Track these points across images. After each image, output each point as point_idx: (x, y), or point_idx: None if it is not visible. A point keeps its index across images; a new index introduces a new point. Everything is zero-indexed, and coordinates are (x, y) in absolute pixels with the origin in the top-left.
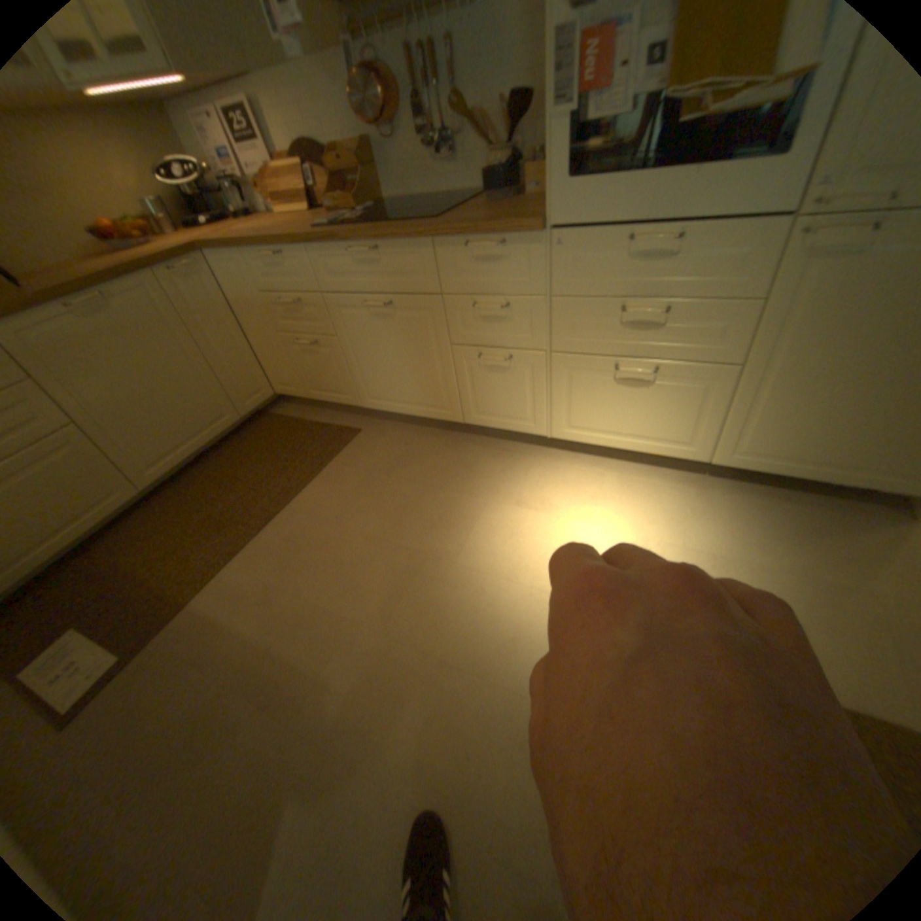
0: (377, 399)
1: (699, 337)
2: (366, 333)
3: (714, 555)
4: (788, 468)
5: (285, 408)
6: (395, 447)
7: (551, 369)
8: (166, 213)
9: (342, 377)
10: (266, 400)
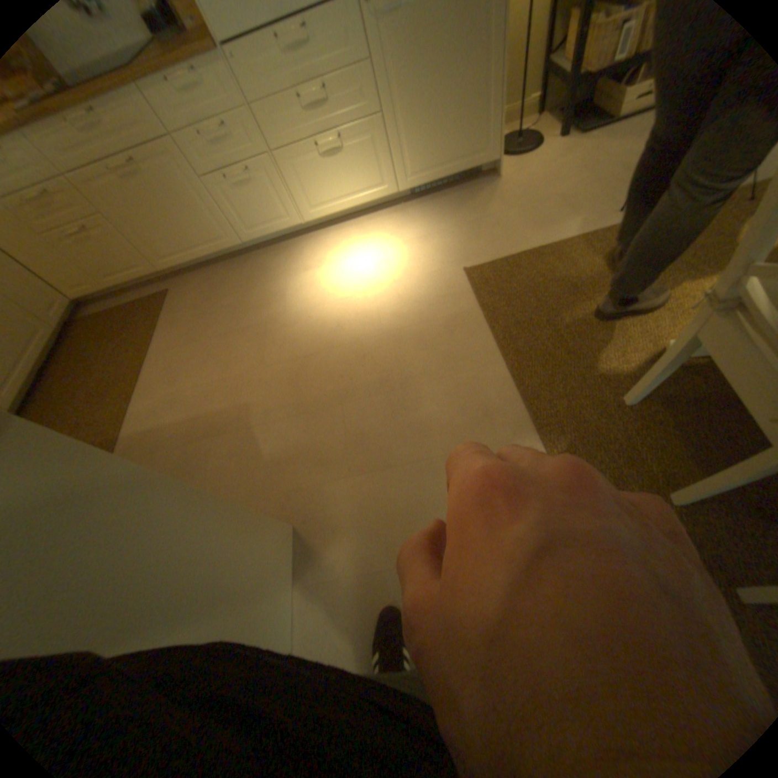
0: (166, 257)
1: (349, 100)
2: (125, 197)
3: (419, 236)
4: (434, 173)
5: (88, 310)
6: (202, 285)
7: (278, 165)
8: None
9: (125, 251)
10: (66, 308)
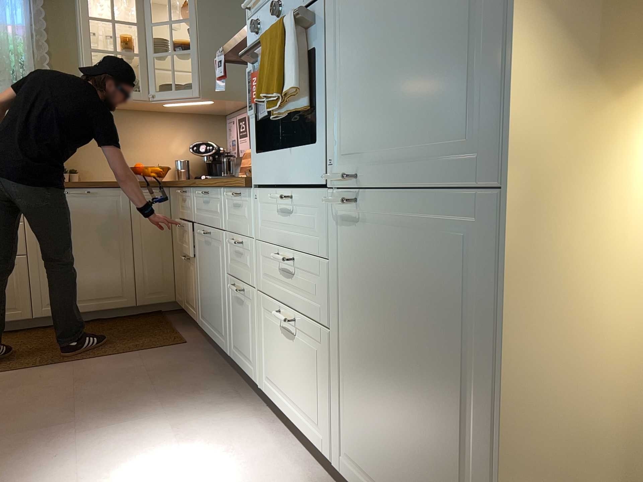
0: (203, 318)
1: (311, 296)
2: (203, 256)
3: None
4: None
5: (177, 315)
6: (184, 361)
7: (259, 310)
8: (187, 168)
9: (195, 293)
10: (165, 301)
